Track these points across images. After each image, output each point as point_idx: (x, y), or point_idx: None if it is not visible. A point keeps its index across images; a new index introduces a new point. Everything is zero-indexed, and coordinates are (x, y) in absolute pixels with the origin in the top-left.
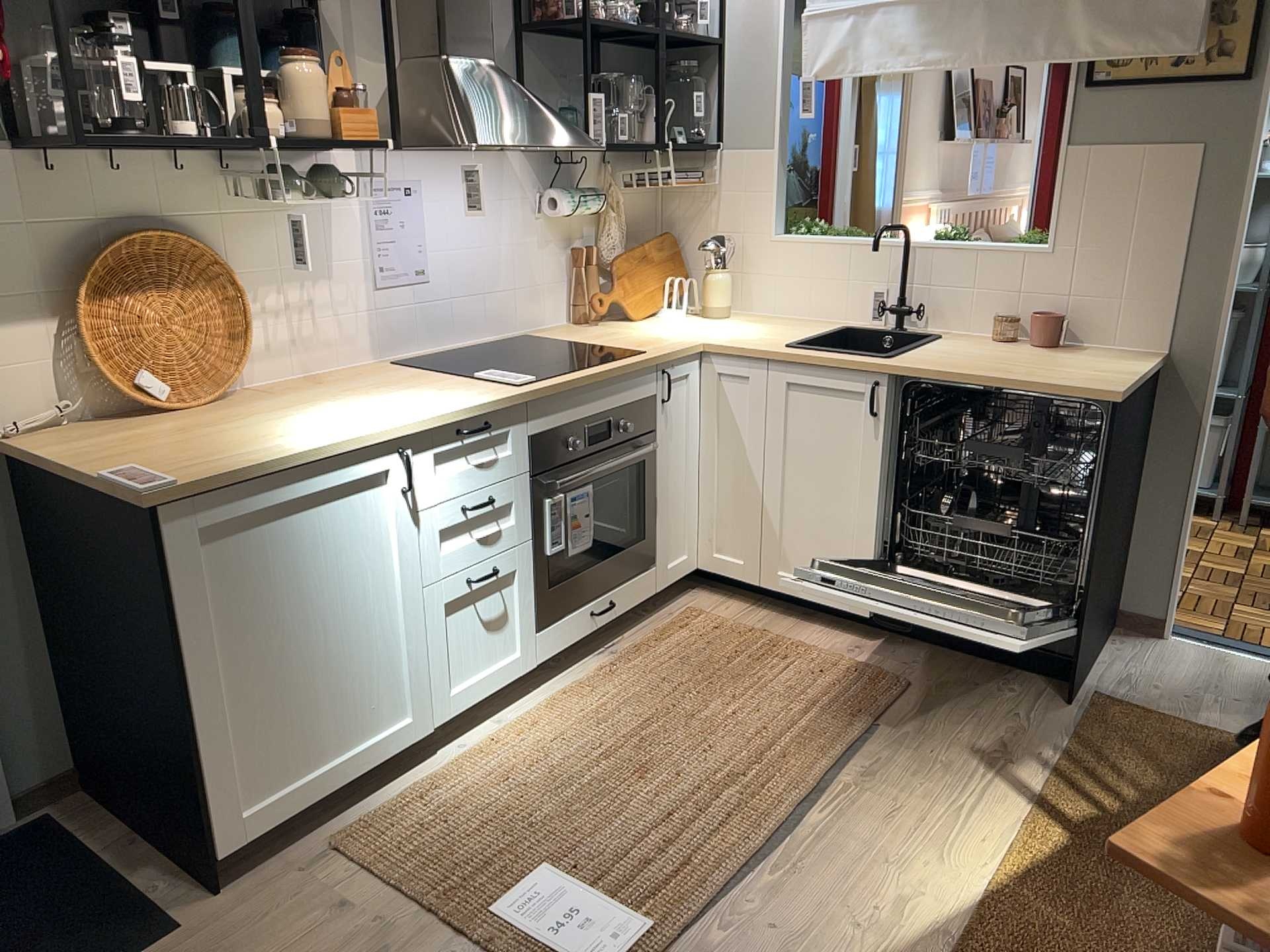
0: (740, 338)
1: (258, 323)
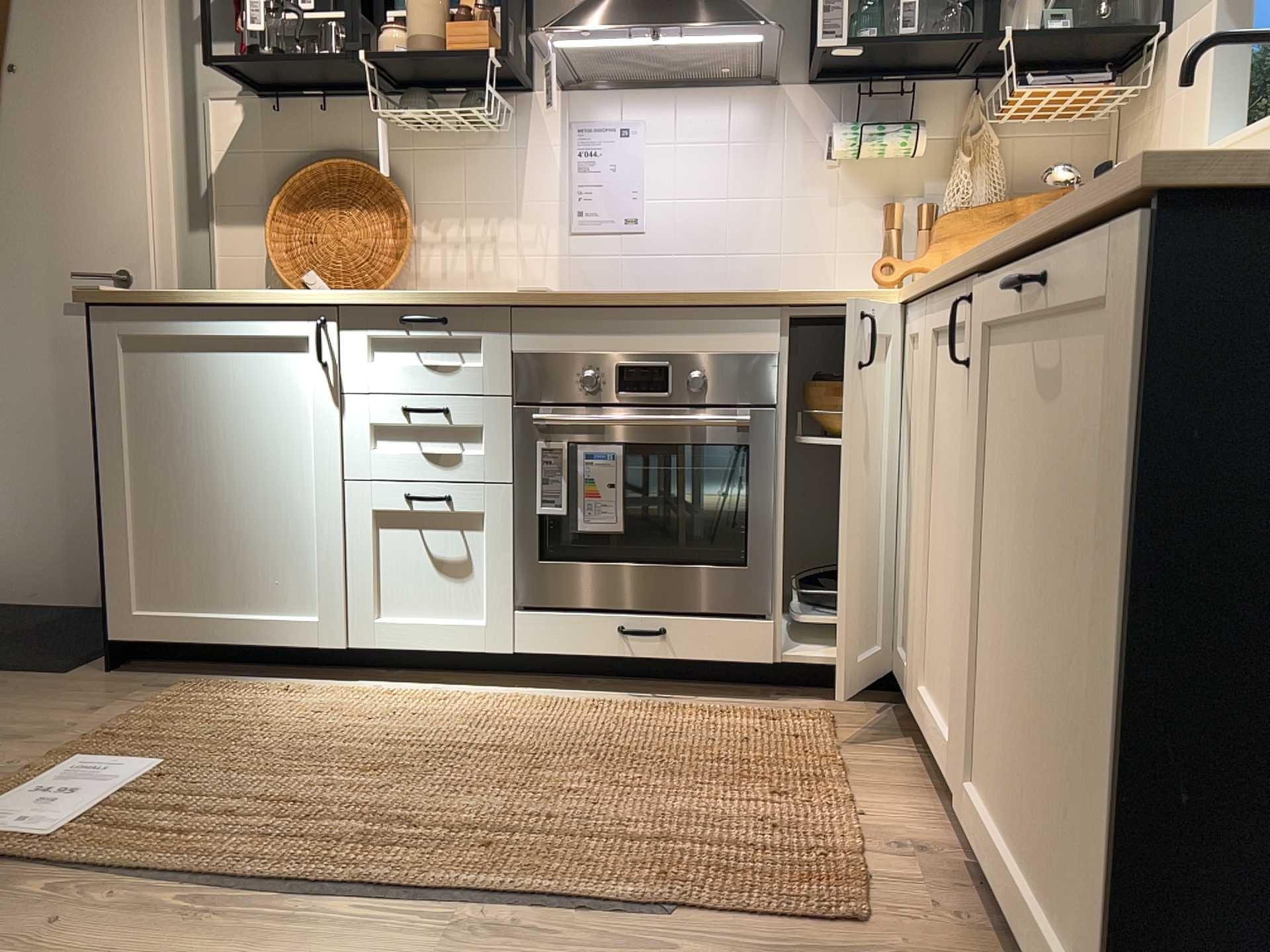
0: None
1: (434, 250)
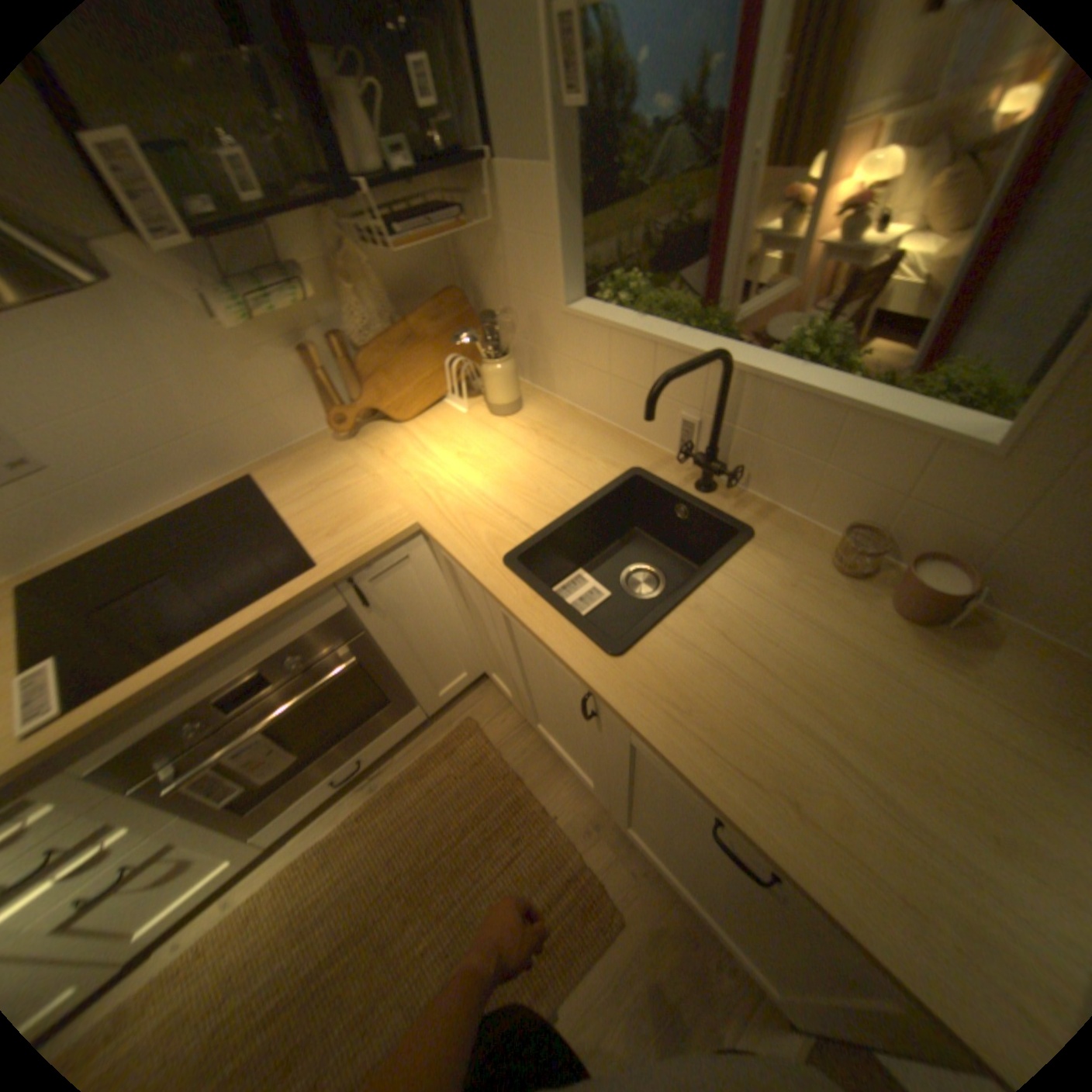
0: (469, 509)
1: None
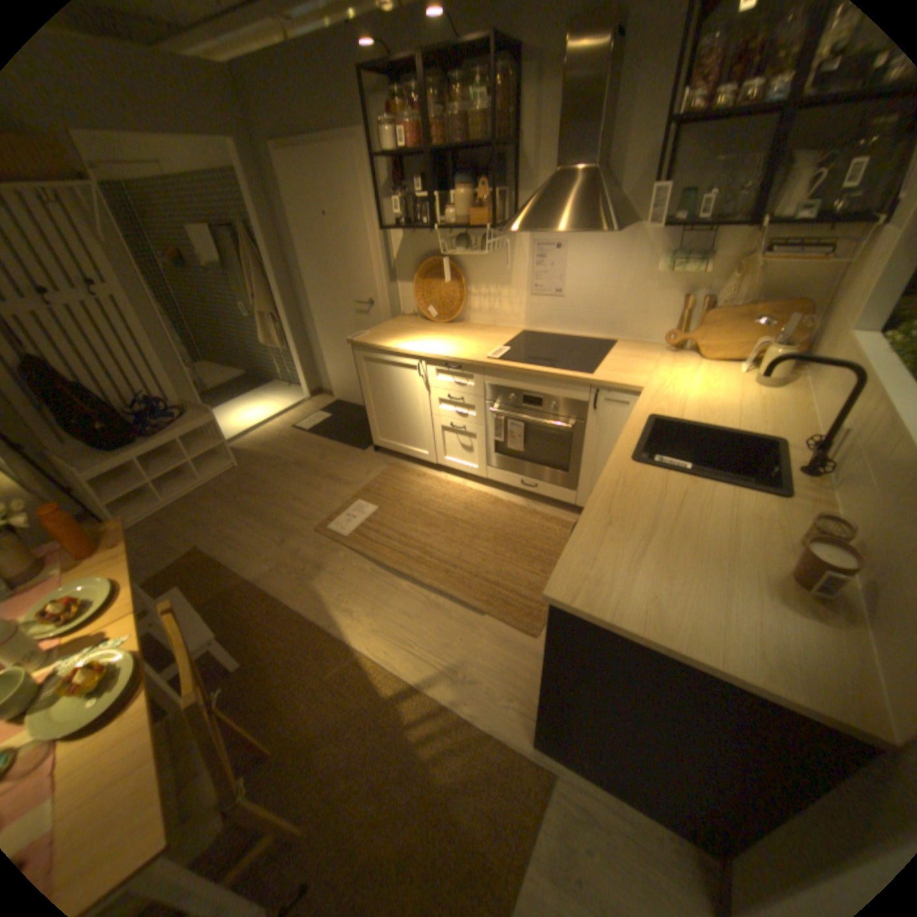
0: (669, 398)
1: (476, 298)
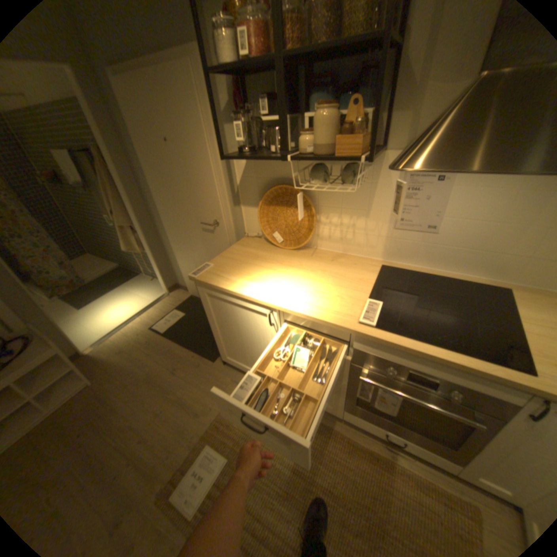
0: None
1: (327, 226)
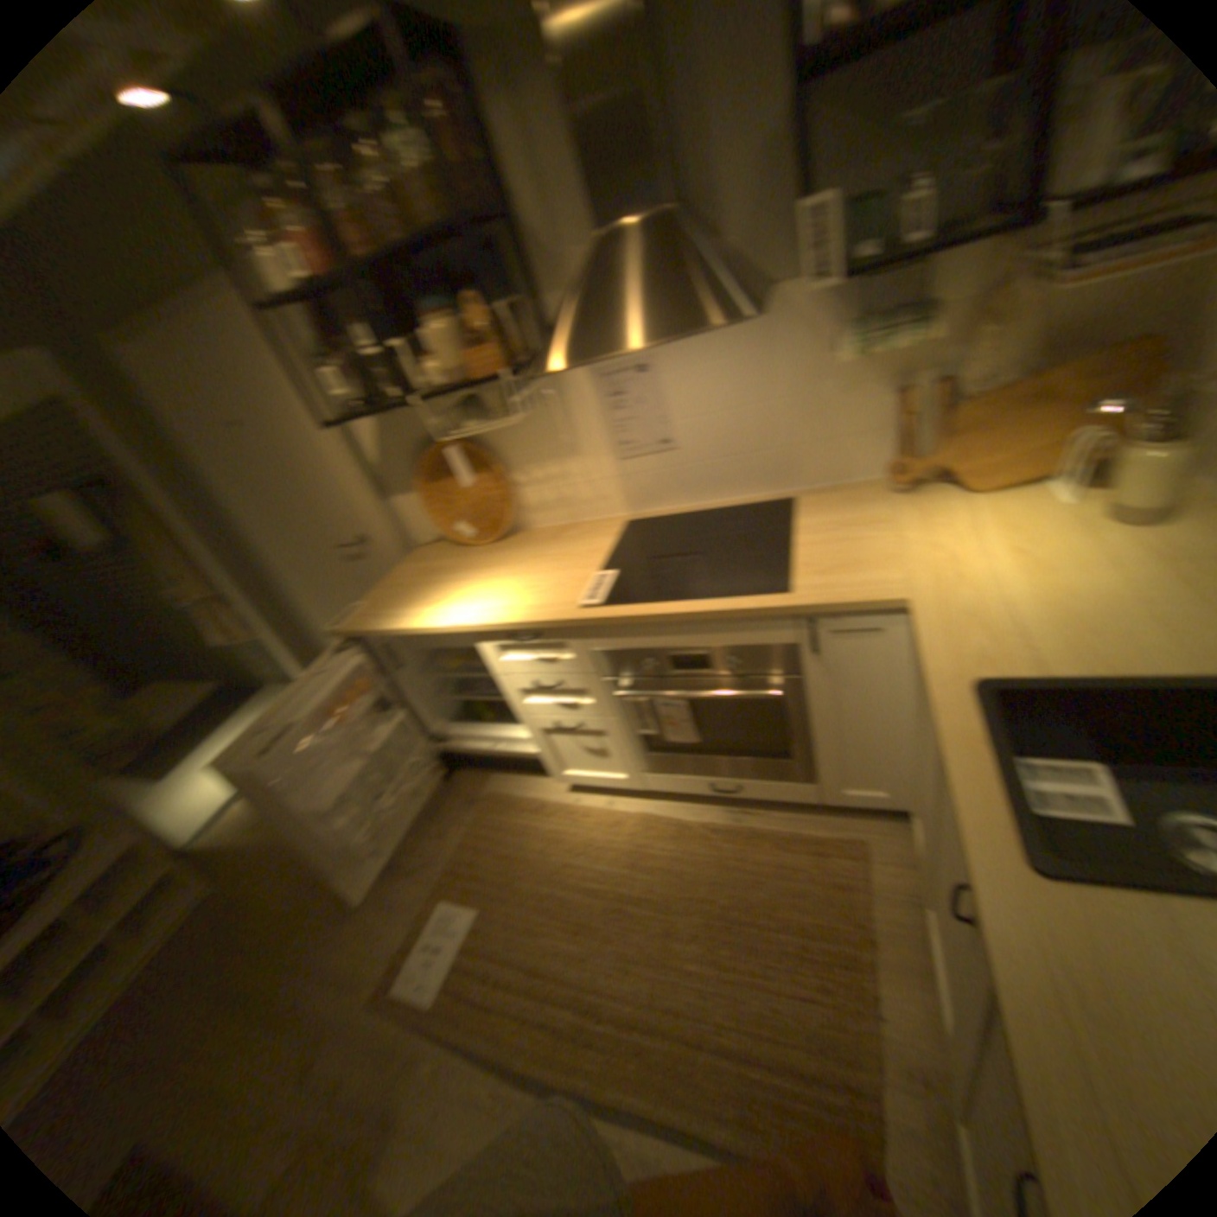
0: (975, 613)
1: (524, 488)
